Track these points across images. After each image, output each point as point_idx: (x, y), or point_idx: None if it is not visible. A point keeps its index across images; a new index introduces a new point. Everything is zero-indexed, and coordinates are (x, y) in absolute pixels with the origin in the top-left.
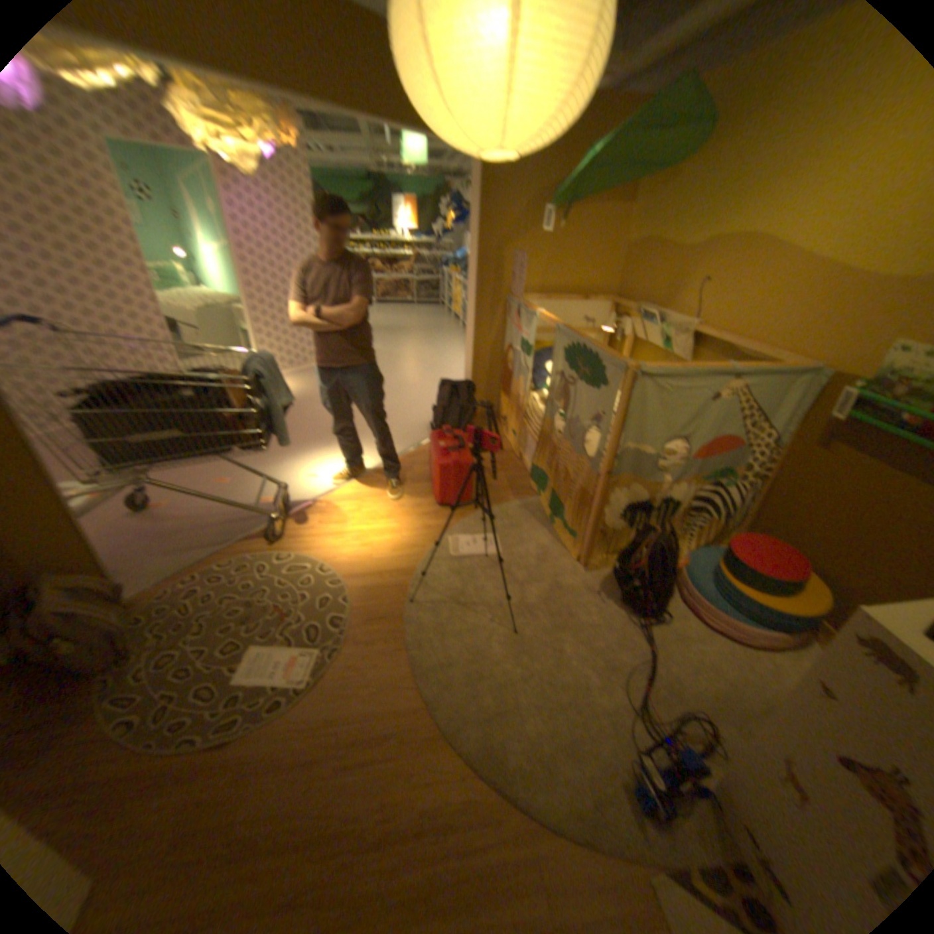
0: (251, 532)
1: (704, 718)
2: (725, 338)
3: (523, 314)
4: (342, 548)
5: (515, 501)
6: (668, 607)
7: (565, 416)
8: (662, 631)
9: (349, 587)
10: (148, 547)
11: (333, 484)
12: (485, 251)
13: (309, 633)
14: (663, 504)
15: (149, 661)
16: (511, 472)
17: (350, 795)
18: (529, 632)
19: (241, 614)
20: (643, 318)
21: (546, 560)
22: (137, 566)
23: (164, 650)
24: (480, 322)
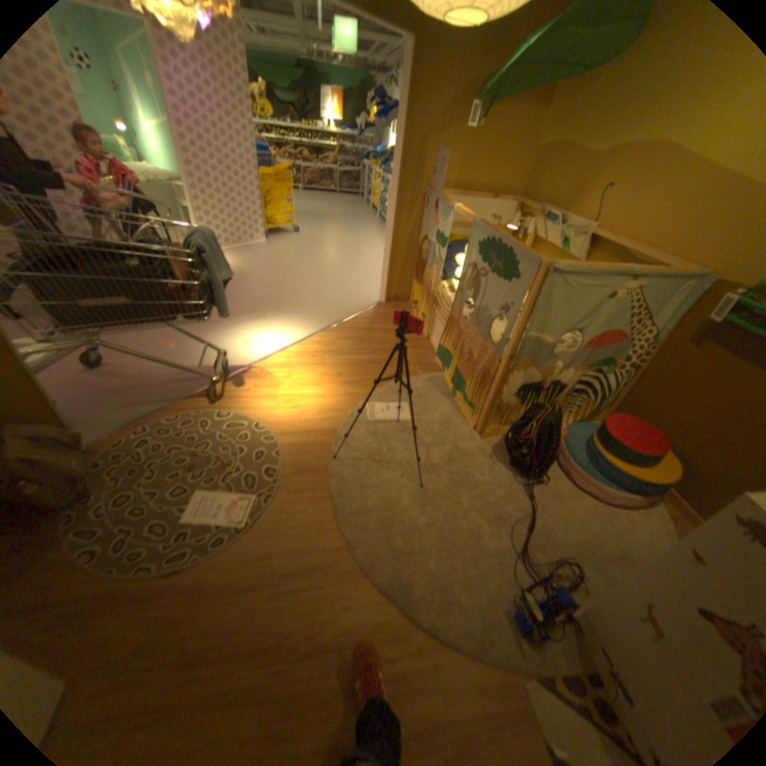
0: (194, 390)
1: (570, 560)
2: (620, 242)
3: (440, 207)
4: (274, 408)
5: (422, 374)
6: (546, 469)
7: (473, 303)
8: (540, 489)
9: (280, 442)
10: (102, 400)
11: (265, 351)
12: (409, 143)
13: (247, 480)
14: (551, 385)
15: (107, 498)
16: (419, 349)
17: (283, 614)
18: (432, 485)
19: (187, 461)
20: (546, 218)
21: (447, 426)
22: (93, 416)
23: (120, 490)
24: (399, 211)
